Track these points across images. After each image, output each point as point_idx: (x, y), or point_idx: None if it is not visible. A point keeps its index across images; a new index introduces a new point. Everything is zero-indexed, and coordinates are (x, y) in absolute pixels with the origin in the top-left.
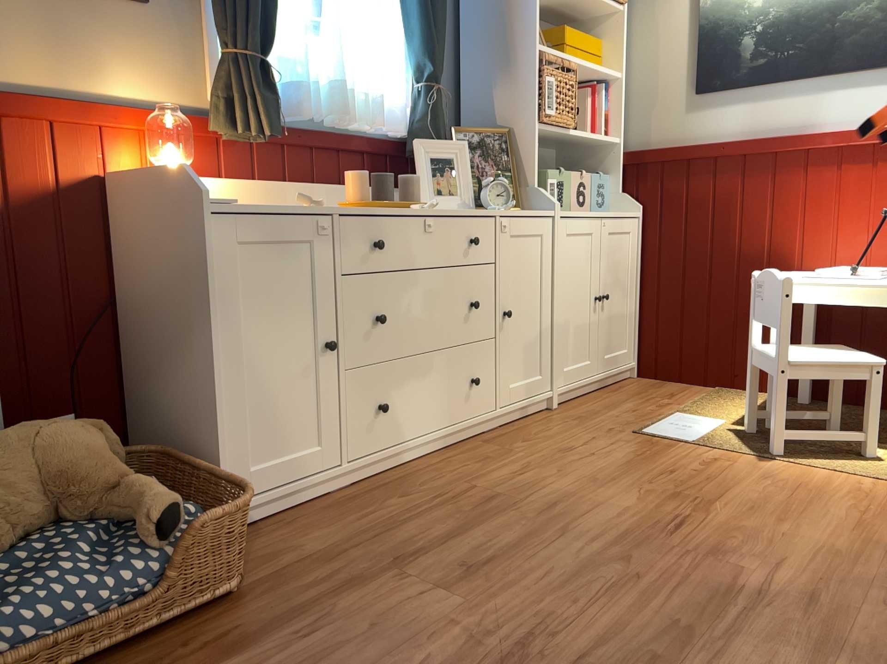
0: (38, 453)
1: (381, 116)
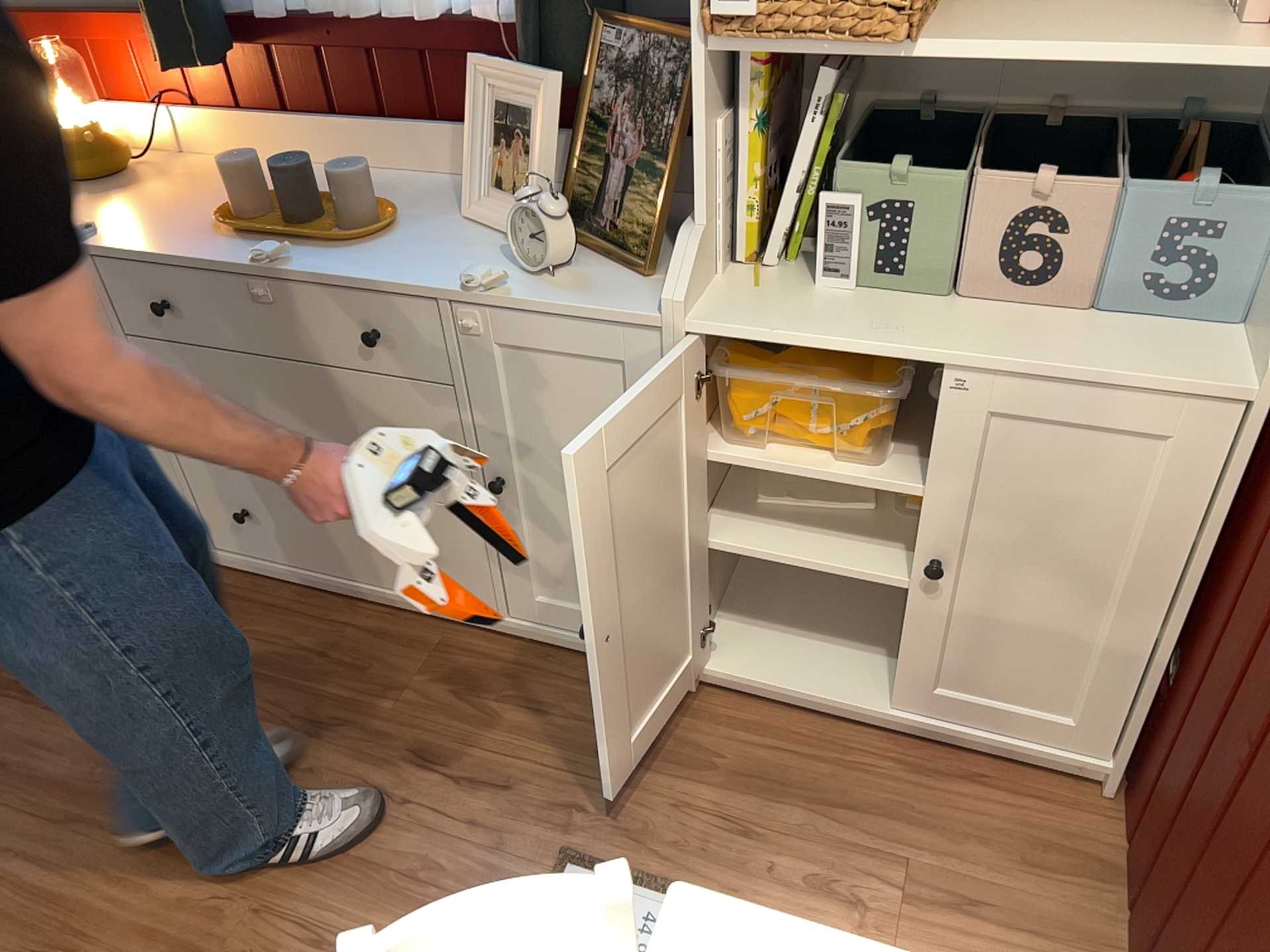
0: None
1: None
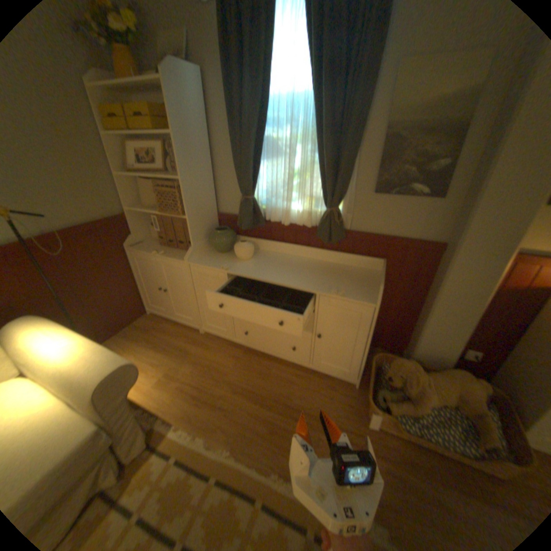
0: (463, 390)
1: None
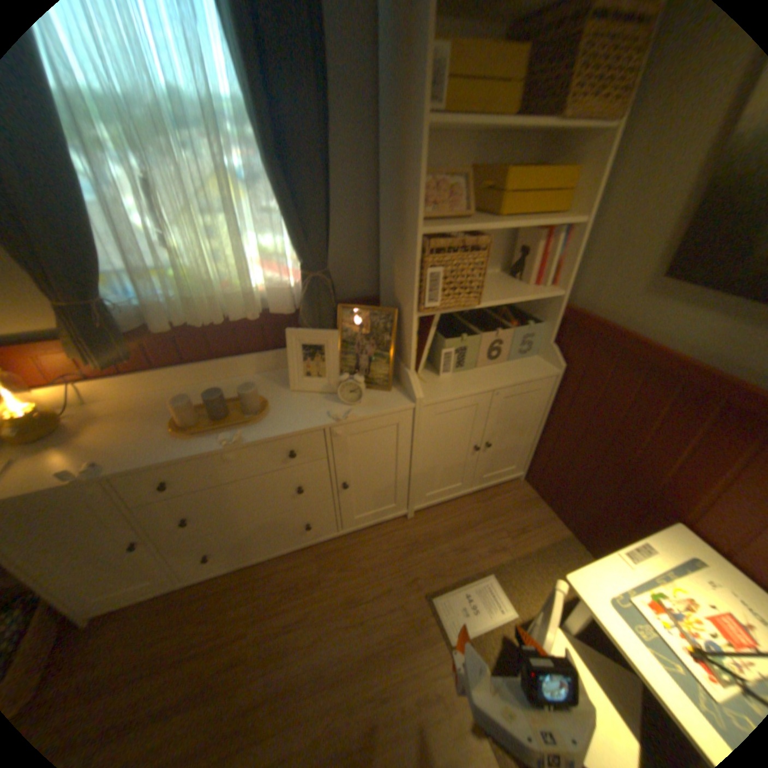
0: None
1: (273, 294)
